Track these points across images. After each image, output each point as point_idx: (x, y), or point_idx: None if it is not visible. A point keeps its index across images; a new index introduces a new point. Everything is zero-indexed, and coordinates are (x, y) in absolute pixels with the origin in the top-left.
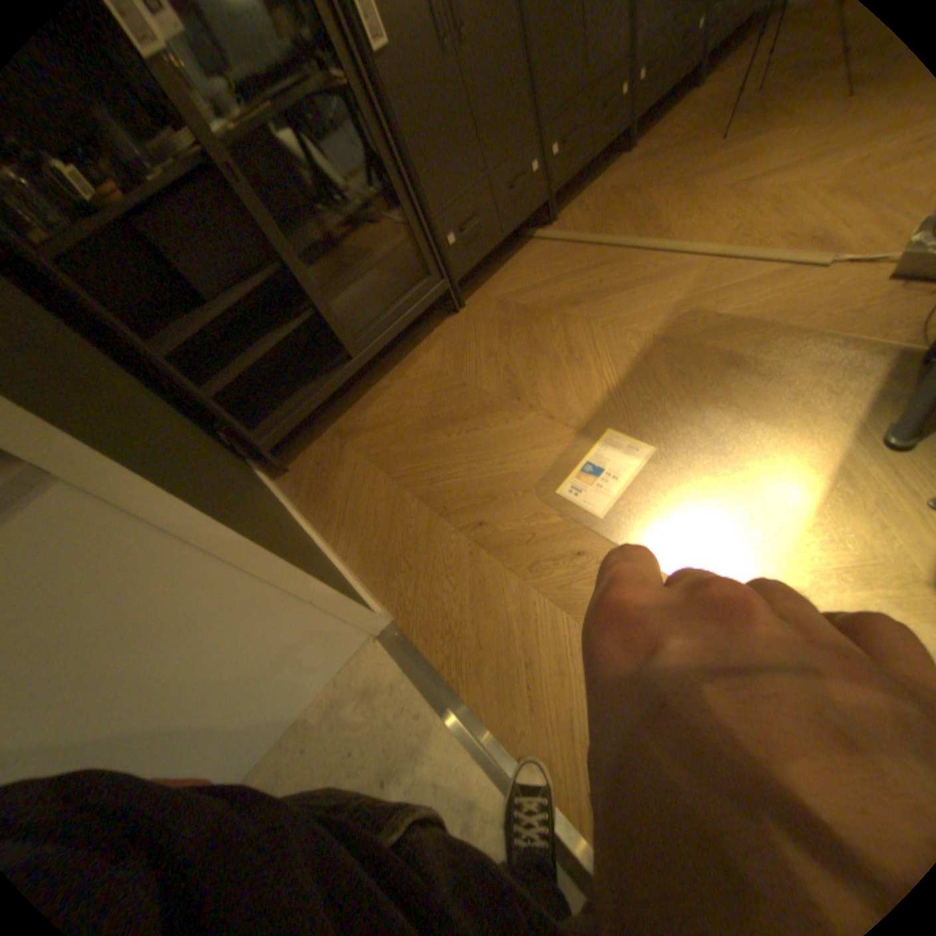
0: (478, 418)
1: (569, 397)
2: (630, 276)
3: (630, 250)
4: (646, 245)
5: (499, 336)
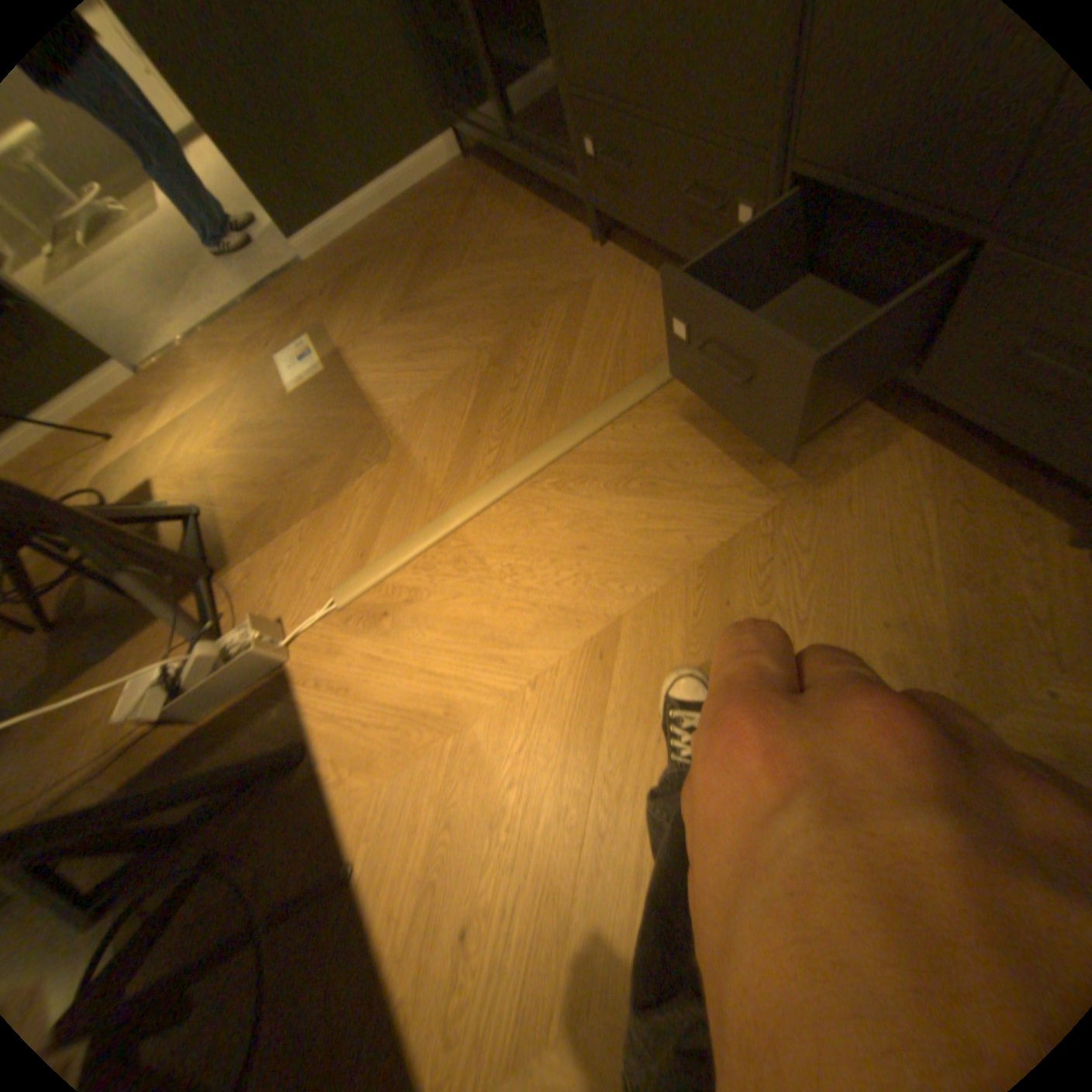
0: (407, 283)
1: (373, 346)
2: (492, 420)
3: (551, 432)
4: (539, 449)
5: (503, 289)
